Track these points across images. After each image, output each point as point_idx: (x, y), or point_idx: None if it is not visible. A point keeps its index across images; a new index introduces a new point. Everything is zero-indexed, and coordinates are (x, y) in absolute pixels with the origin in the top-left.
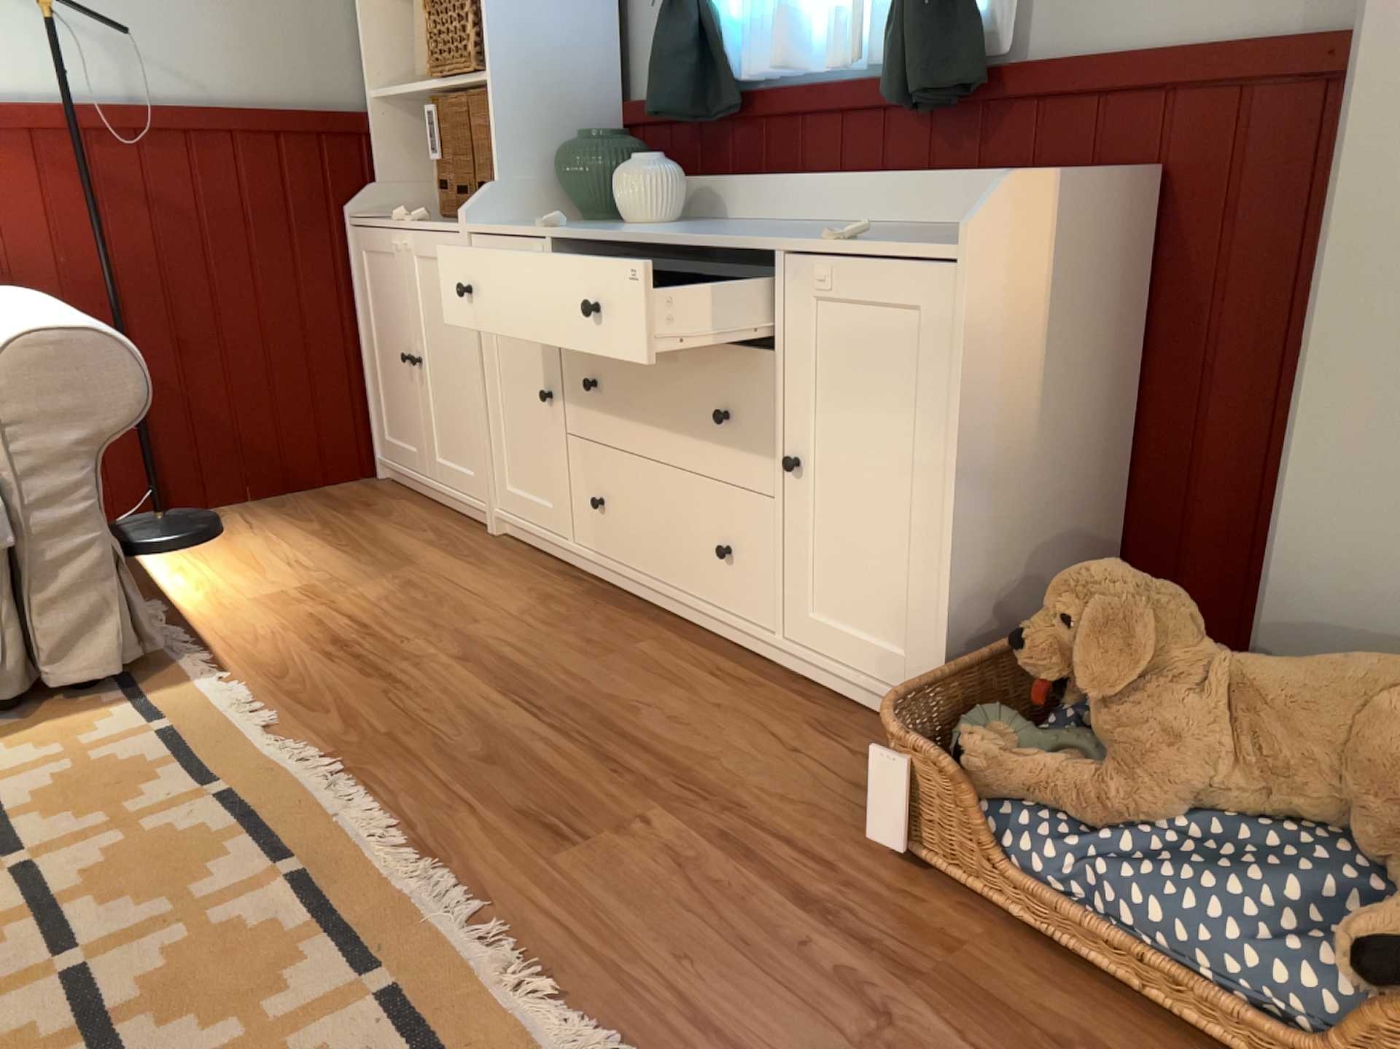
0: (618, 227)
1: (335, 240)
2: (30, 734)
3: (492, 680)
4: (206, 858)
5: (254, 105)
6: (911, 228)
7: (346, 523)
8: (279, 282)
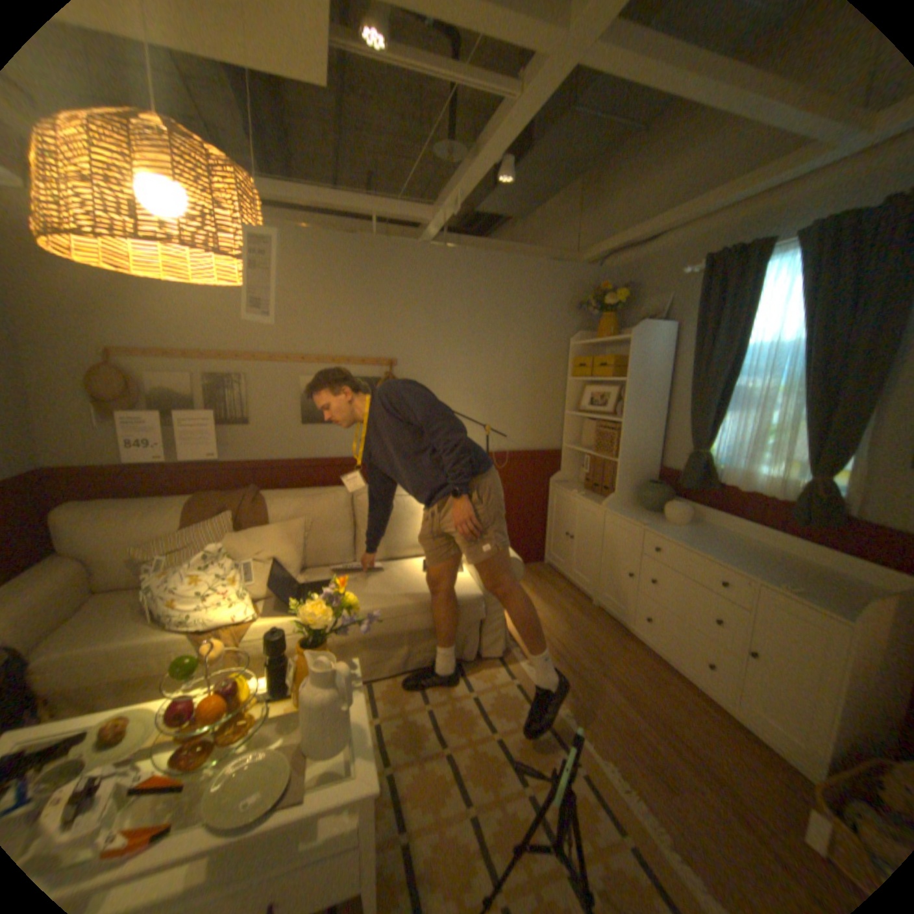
0: (667, 525)
1: (544, 488)
2: (479, 676)
3: (620, 692)
4: (553, 758)
5: (528, 448)
6: (802, 563)
7: (541, 588)
8: (526, 501)
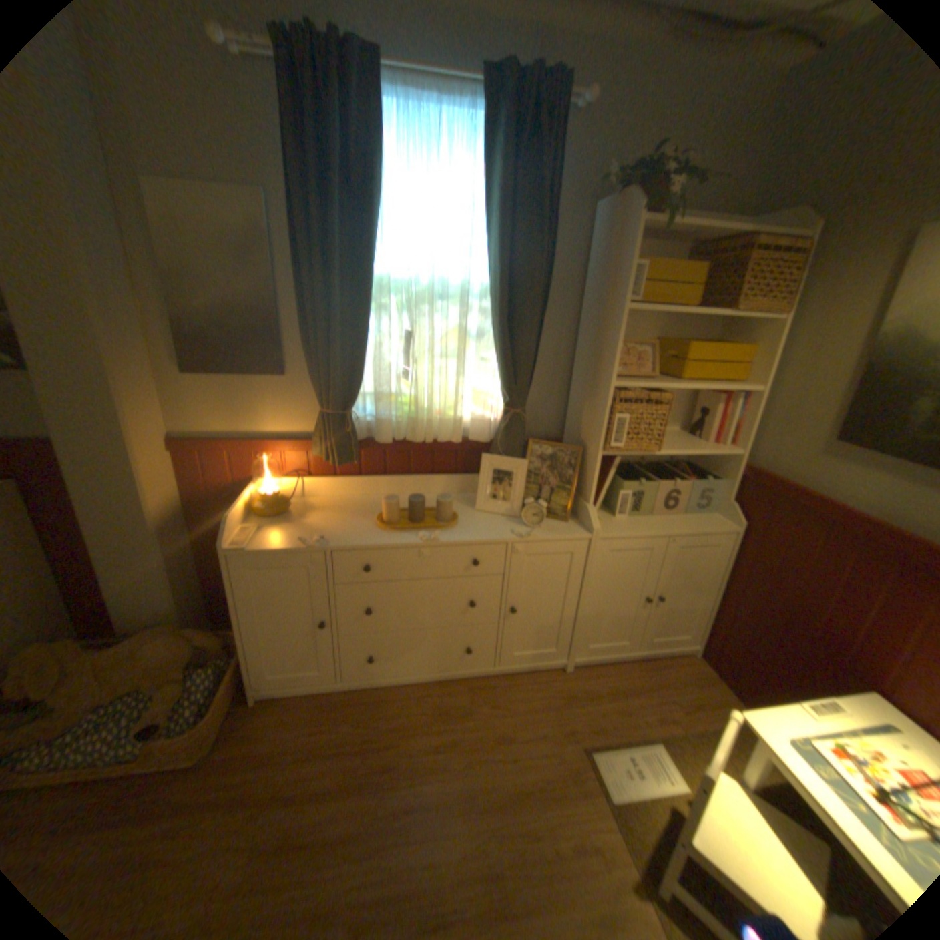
0: None
1: None
2: None
3: None
4: None
5: None
6: None
7: None
8: None
